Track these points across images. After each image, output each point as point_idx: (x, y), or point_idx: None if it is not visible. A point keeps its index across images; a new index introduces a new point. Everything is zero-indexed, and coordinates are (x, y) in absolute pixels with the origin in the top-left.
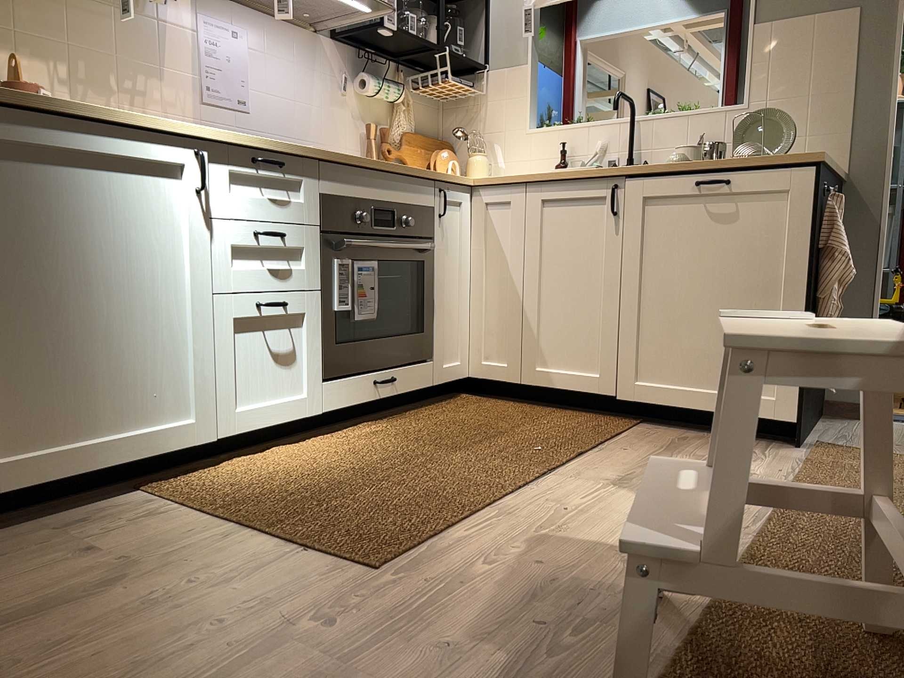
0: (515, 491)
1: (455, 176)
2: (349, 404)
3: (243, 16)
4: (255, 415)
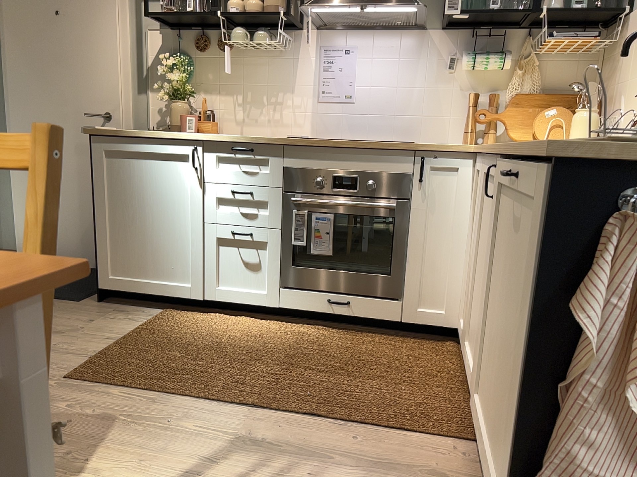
0: (200, 399)
1: (461, 145)
2: (303, 309)
3: (353, 36)
4: (228, 294)
